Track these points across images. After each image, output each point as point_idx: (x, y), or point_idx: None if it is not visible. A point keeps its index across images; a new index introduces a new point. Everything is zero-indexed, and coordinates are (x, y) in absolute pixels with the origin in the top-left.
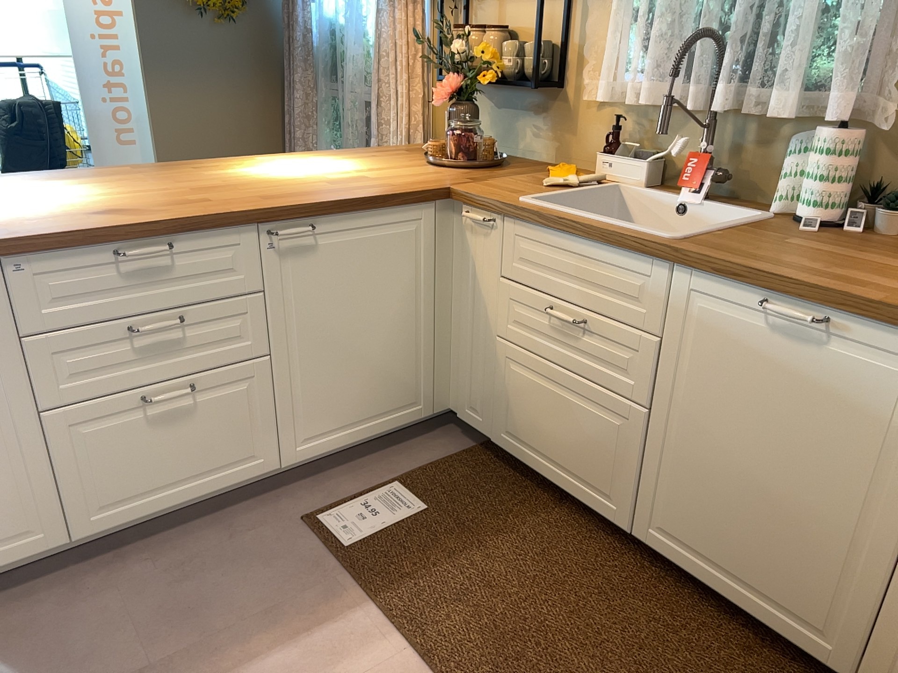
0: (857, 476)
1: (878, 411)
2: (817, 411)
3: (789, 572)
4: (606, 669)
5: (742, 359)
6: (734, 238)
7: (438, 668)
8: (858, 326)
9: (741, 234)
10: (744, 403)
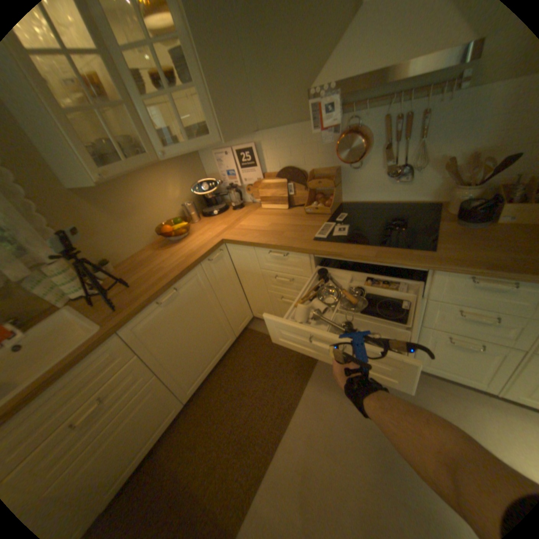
0: (207, 308)
1: (198, 292)
2: (190, 308)
3: (215, 342)
4: (243, 405)
5: (165, 323)
6: (100, 312)
7: (262, 471)
8: (180, 281)
9: (94, 311)
10: (176, 330)
